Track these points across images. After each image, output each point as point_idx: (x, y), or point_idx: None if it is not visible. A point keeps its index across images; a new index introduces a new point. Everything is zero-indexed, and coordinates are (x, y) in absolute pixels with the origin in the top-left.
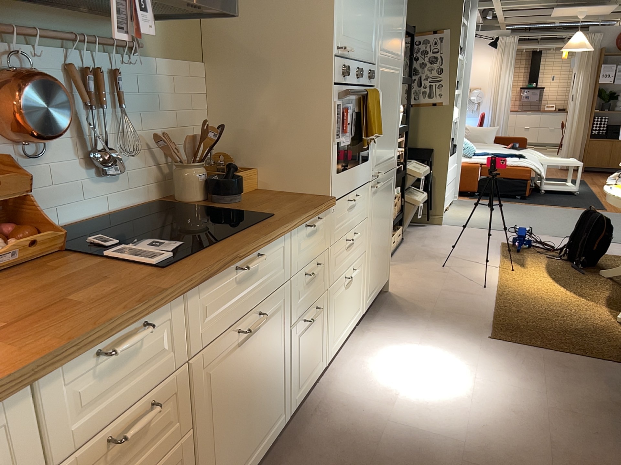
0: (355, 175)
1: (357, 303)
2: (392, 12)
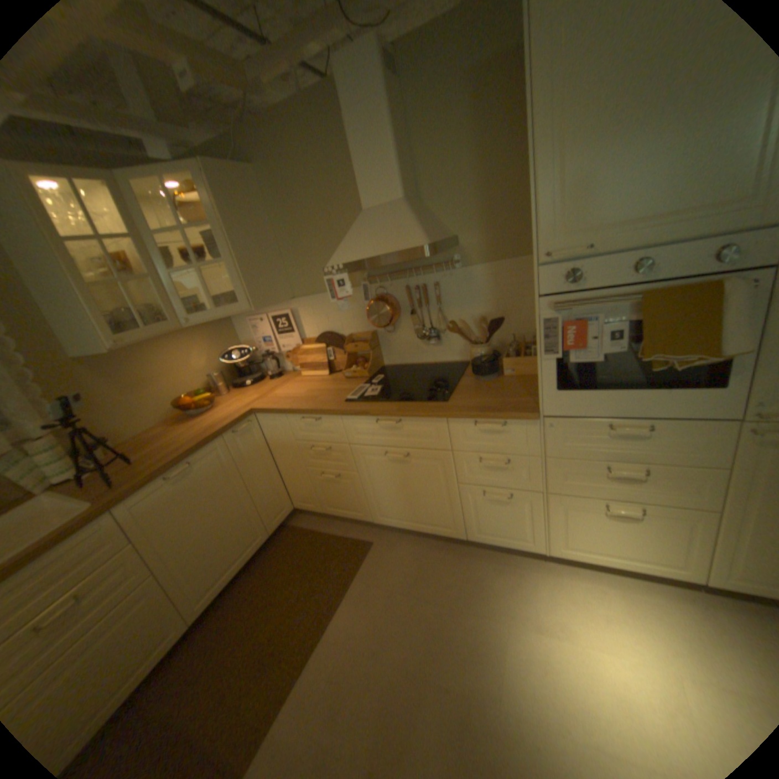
0: (637, 400)
1: (669, 557)
2: None
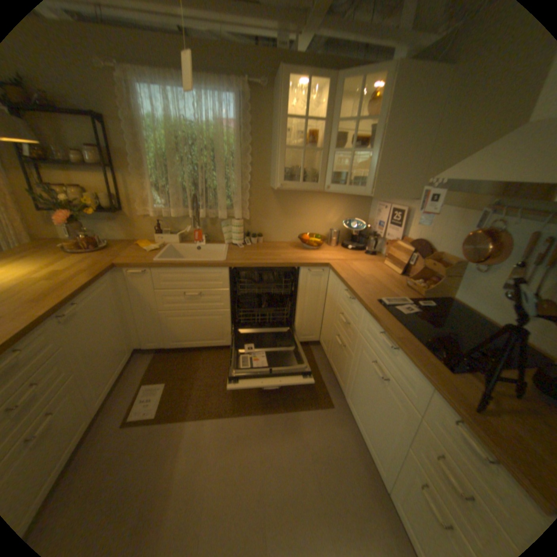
0: None
1: None
2: None
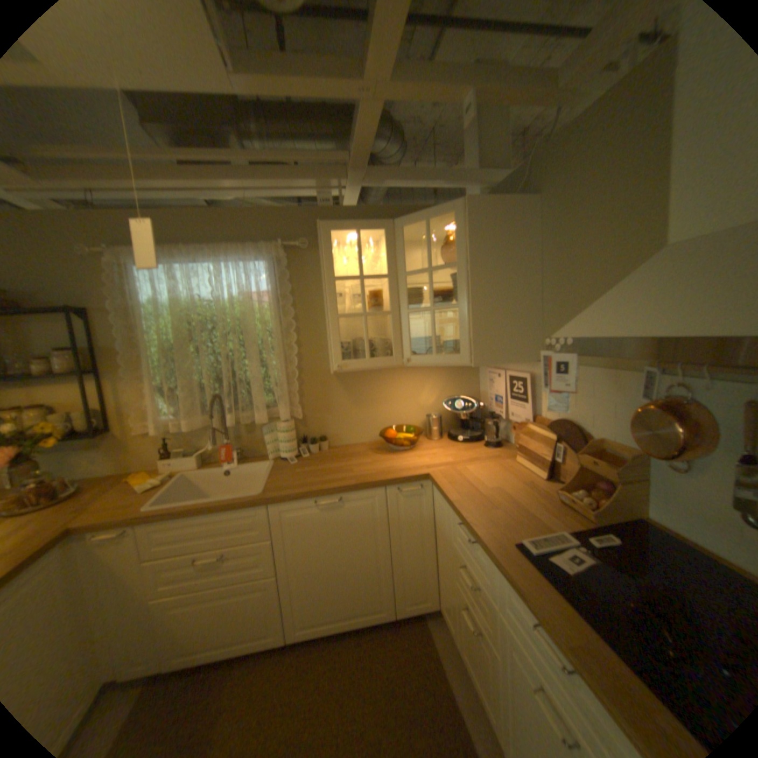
0: None
1: None
2: None
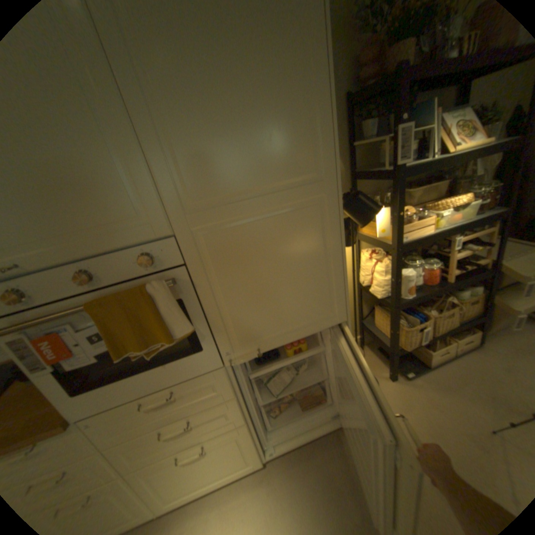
0: (146, 380)
1: (234, 465)
2: (219, 120)
